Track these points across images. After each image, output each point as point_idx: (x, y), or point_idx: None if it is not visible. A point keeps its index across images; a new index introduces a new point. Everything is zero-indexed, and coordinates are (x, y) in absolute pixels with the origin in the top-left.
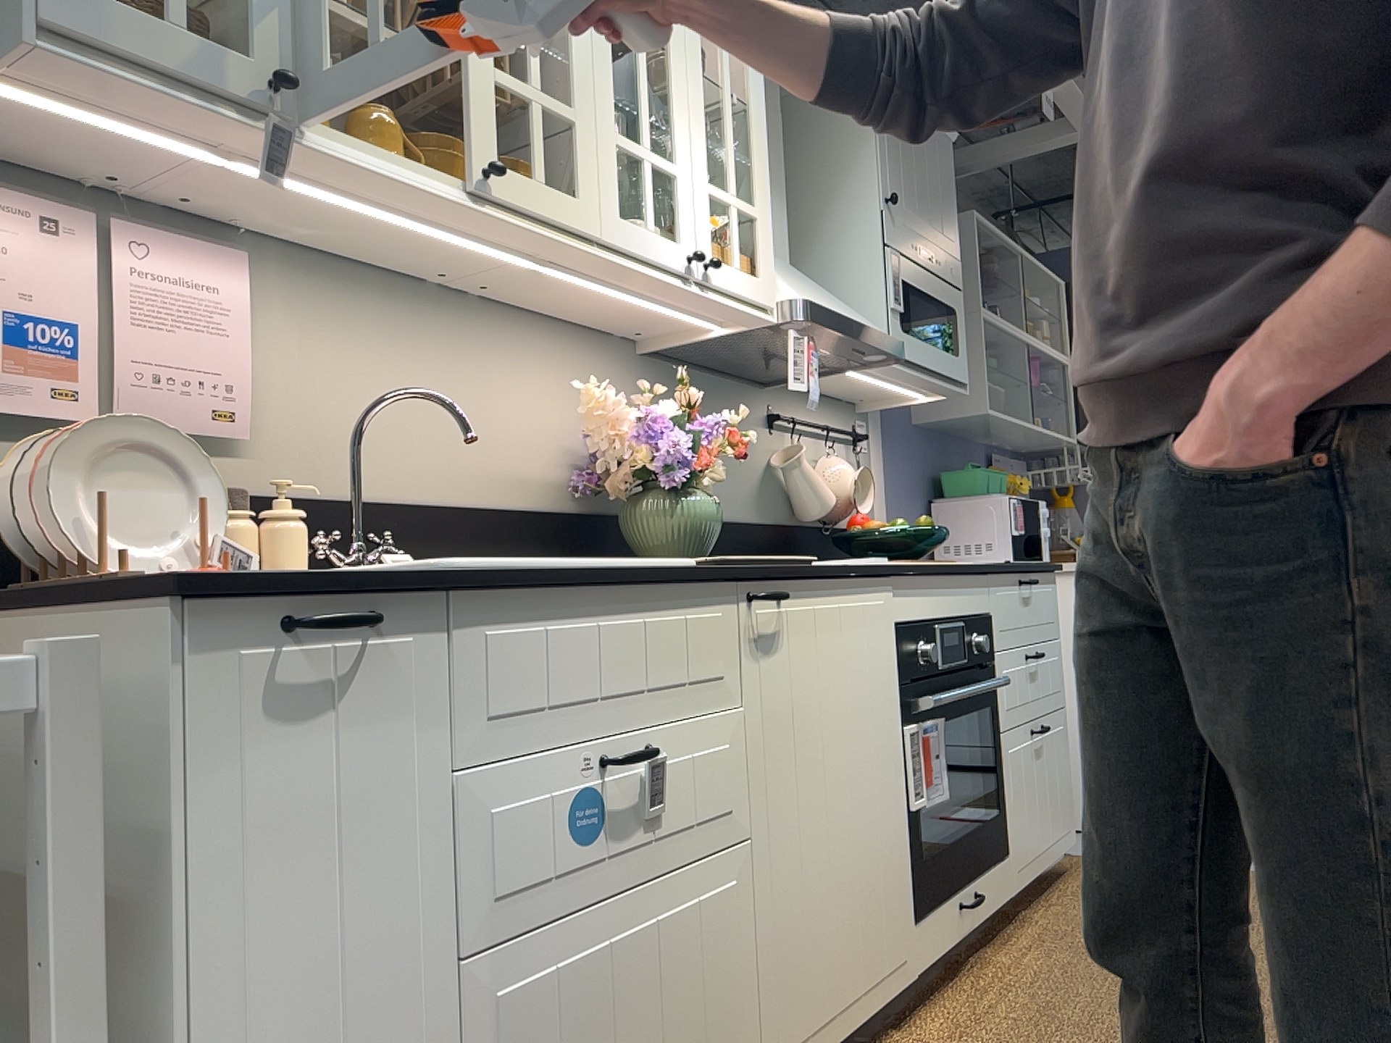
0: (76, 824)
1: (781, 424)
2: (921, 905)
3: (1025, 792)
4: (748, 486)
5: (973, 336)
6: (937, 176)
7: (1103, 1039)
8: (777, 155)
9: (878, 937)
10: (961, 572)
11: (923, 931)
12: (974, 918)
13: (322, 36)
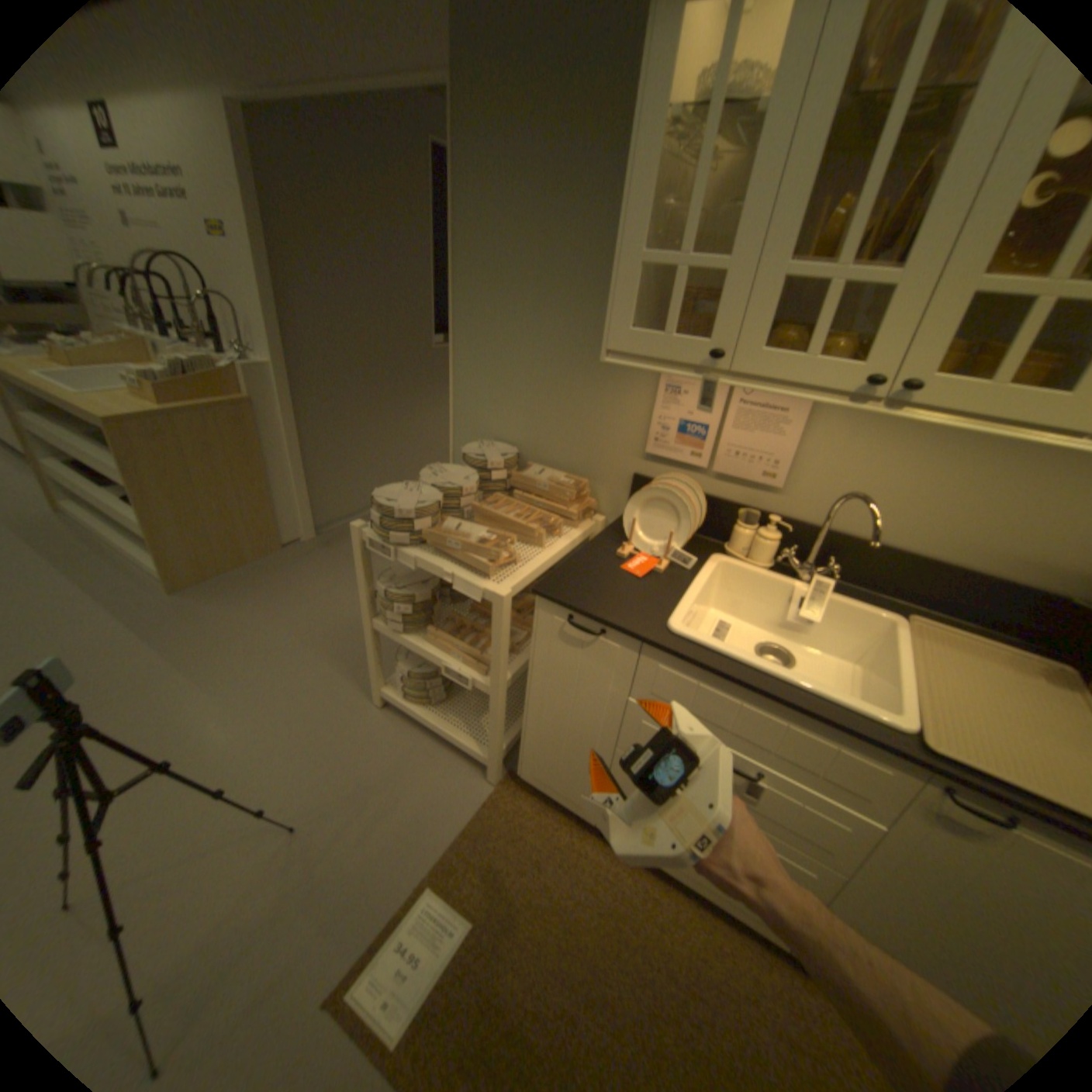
0: (505, 634)
1: None
2: None
3: None
4: None
5: None
6: None
7: None
8: None
9: None
10: None
11: None
12: None
13: (769, 309)
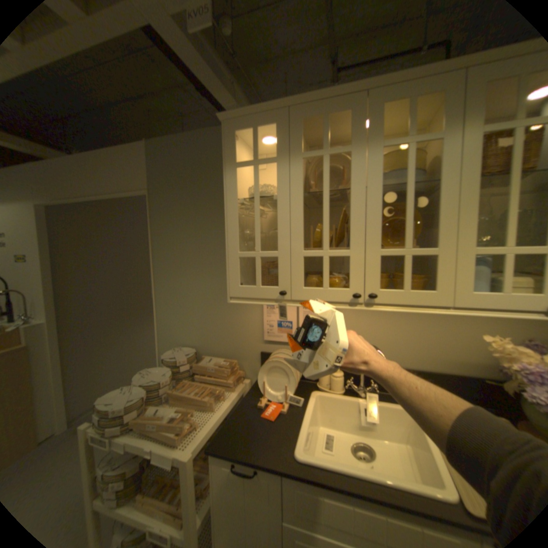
0: (190, 491)
1: None
2: None
3: None
4: None
5: None
6: None
7: None
8: None
9: None
10: None
11: None
12: None
13: (301, 270)
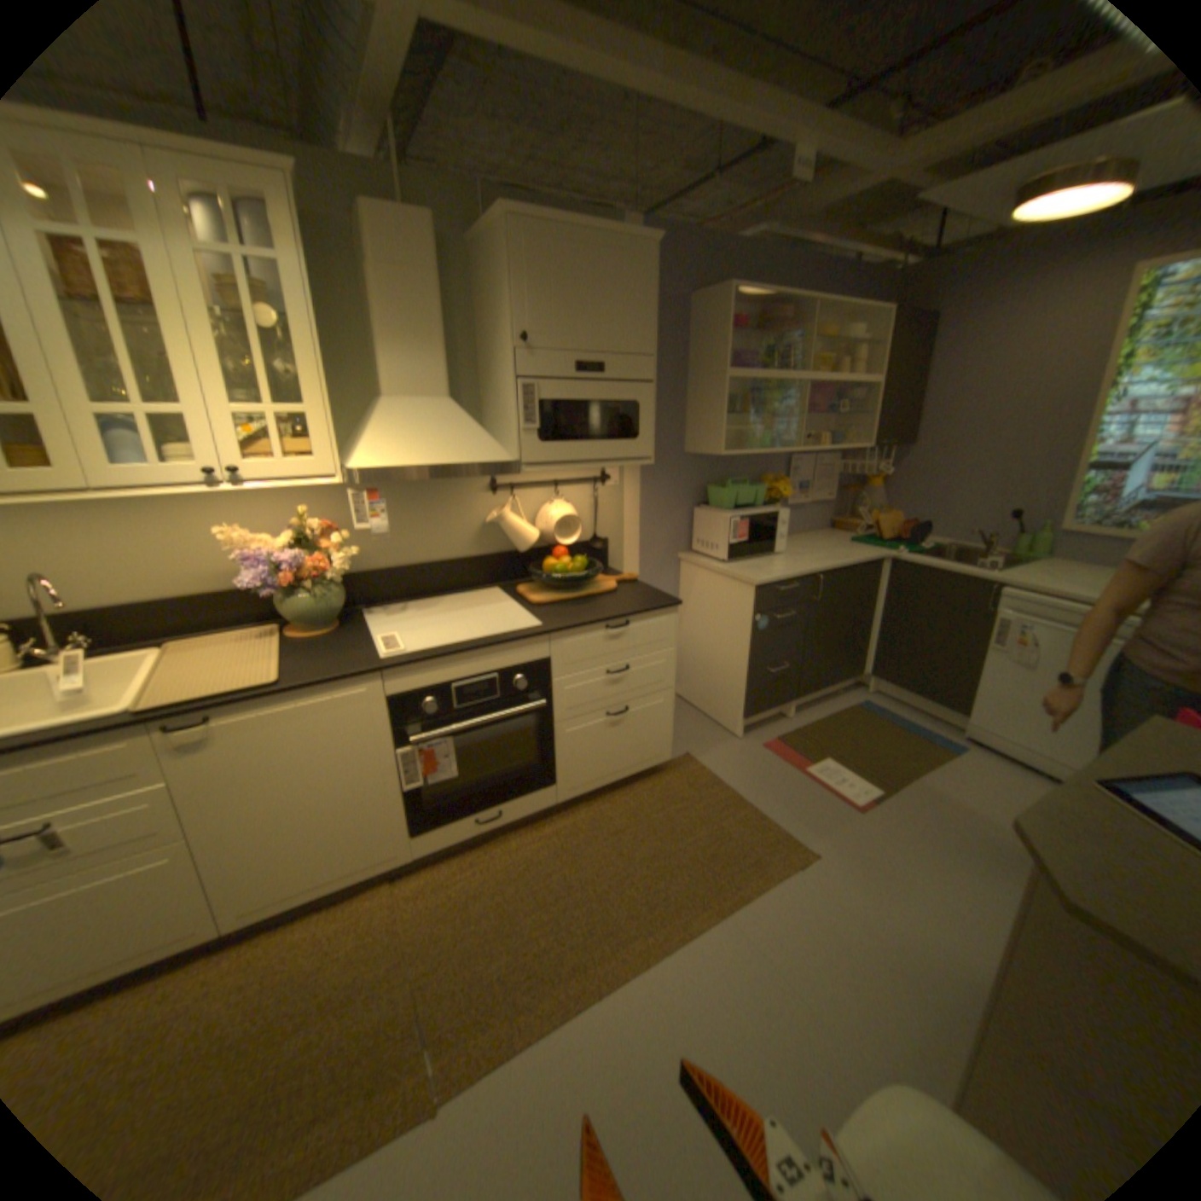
0: None
1: (503, 487)
2: (419, 829)
3: (586, 749)
4: (461, 536)
5: (719, 392)
6: (615, 288)
7: (458, 939)
8: (424, 311)
9: (357, 853)
10: (488, 647)
11: (420, 840)
12: (494, 824)
13: None
